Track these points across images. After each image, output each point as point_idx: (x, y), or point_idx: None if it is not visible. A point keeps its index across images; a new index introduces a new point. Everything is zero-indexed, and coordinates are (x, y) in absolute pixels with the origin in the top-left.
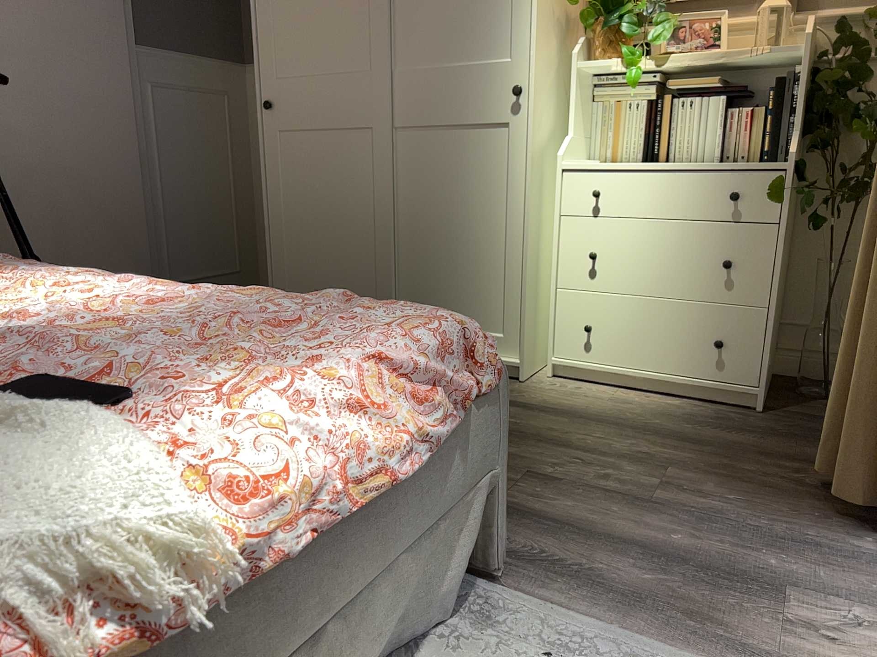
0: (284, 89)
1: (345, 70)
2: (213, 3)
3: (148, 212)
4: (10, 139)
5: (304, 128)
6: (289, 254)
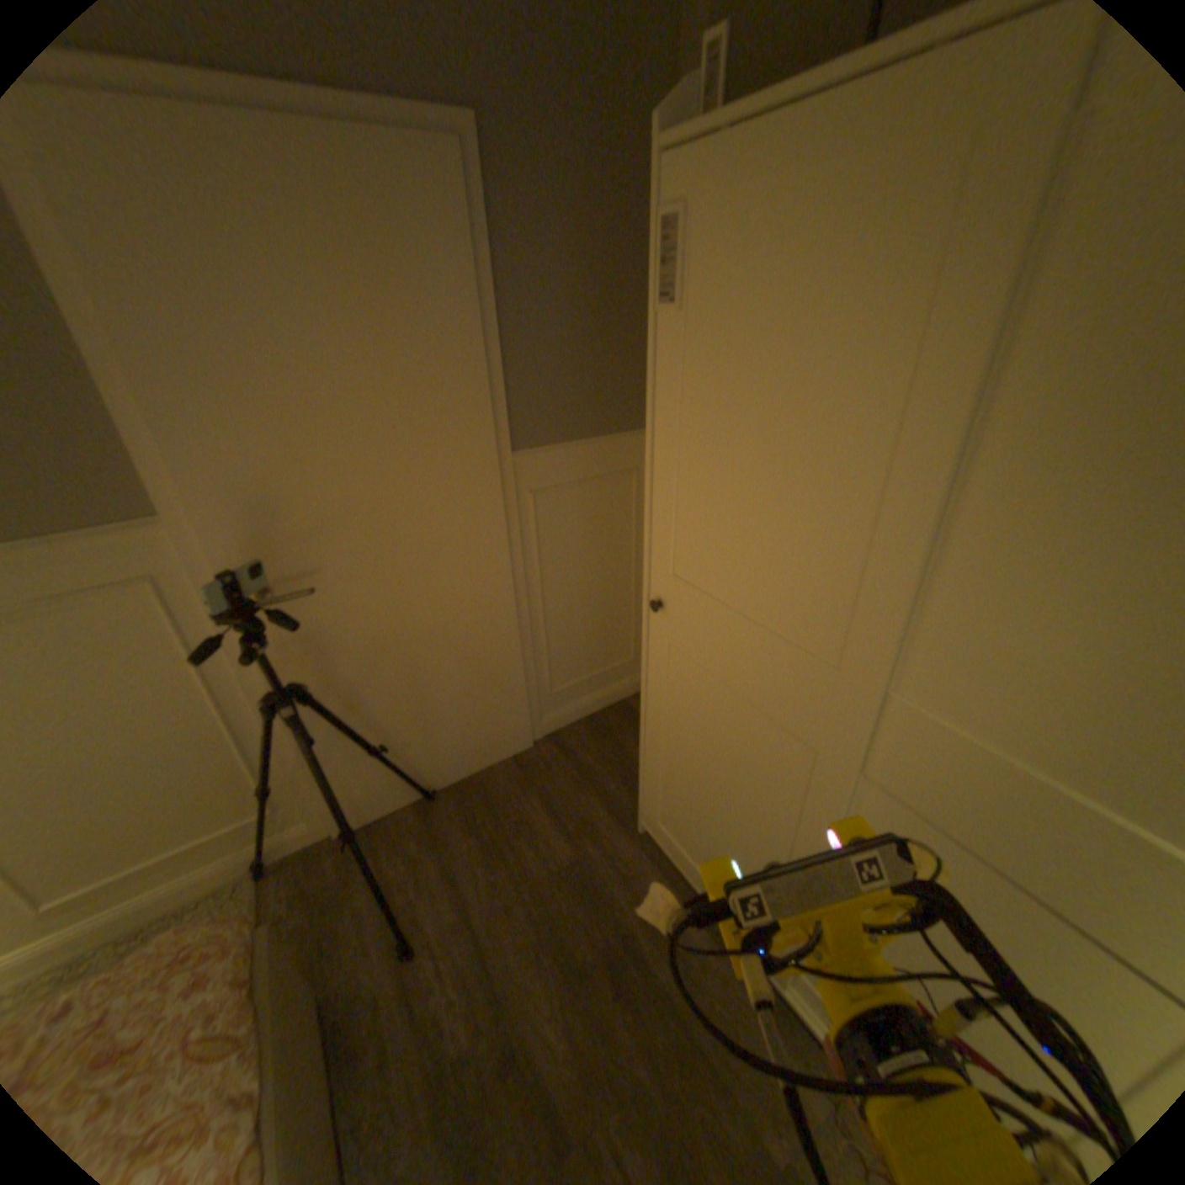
0: (681, 593)
1: (788, 634)
2: (623, 355)
3: (523, 637)
4: (349, 619)
5: (704, 663)
6: (665, 774)
